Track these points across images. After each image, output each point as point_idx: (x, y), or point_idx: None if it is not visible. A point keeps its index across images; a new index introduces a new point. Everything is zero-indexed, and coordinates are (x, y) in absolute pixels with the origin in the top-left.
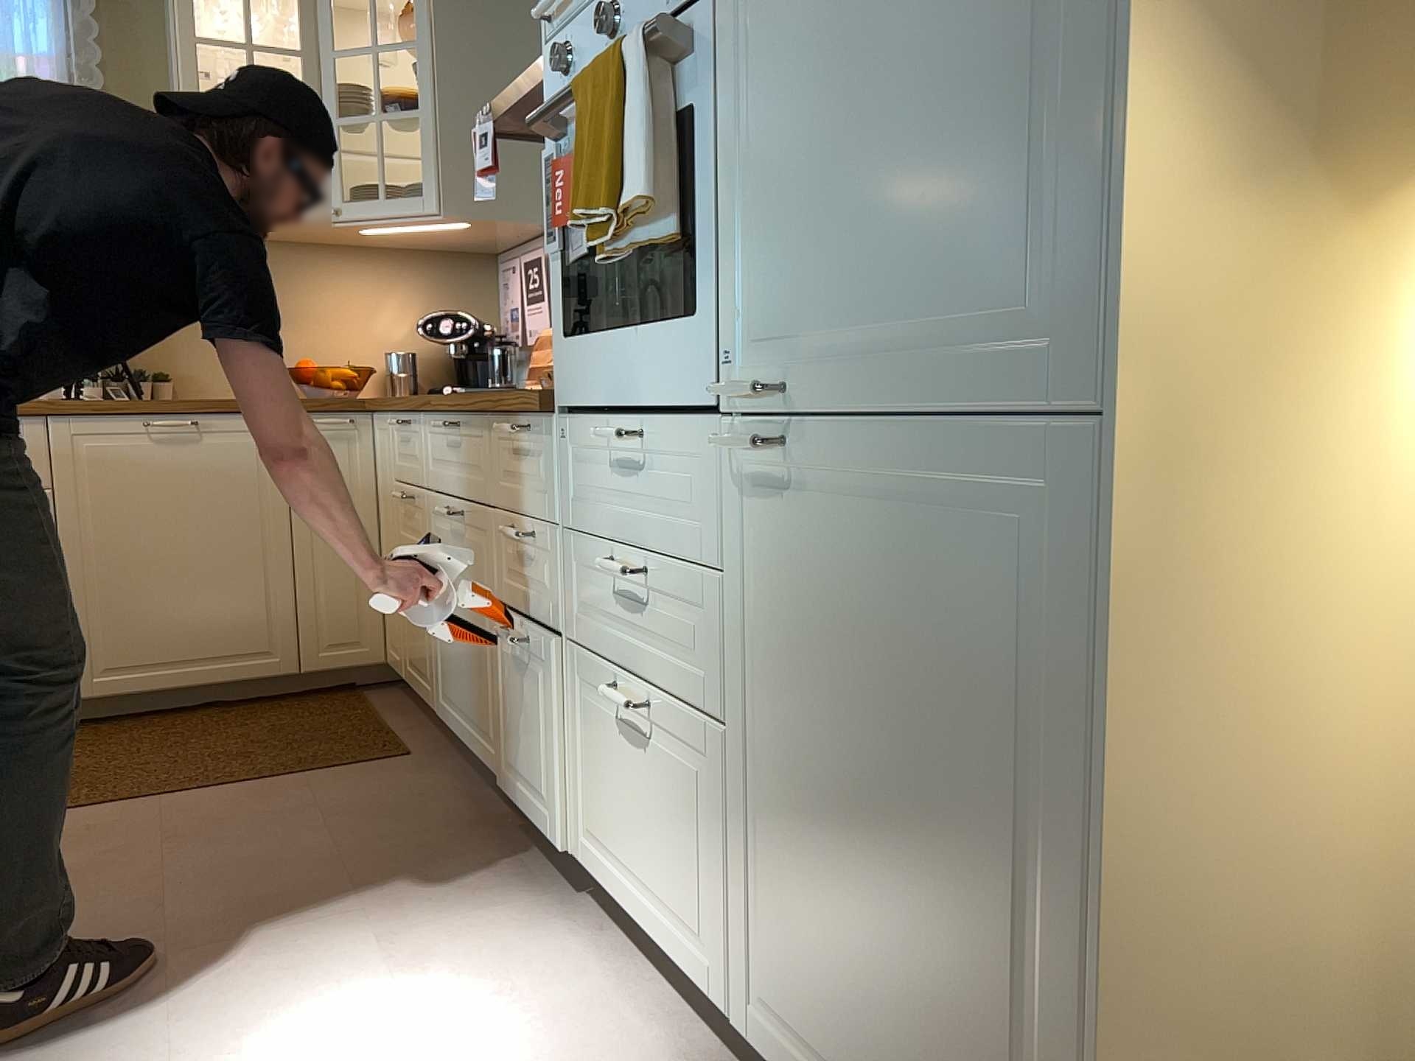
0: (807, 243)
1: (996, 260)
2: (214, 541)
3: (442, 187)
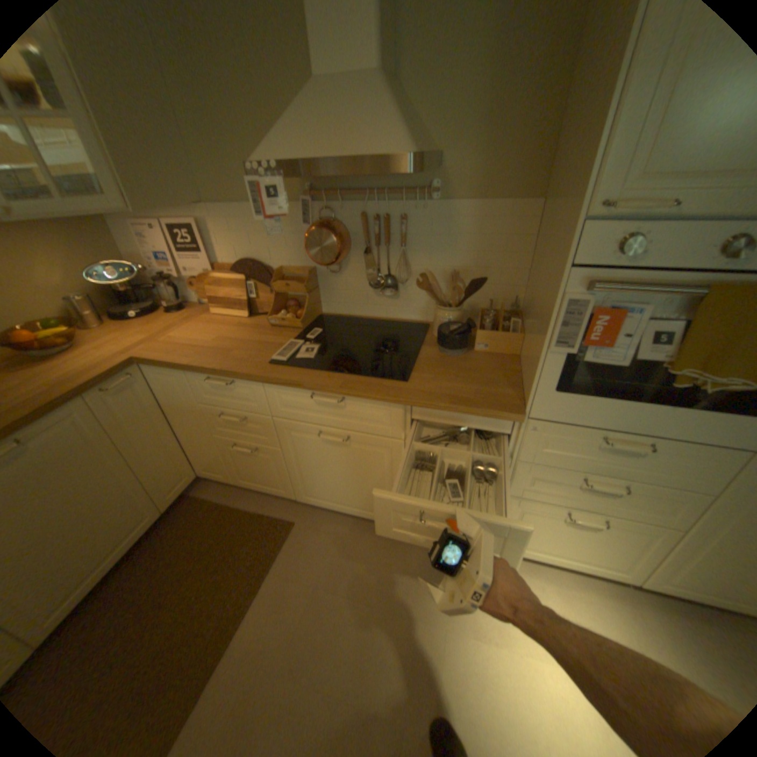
0: None
1: None
2: (78, 497)
3: (119, 187)
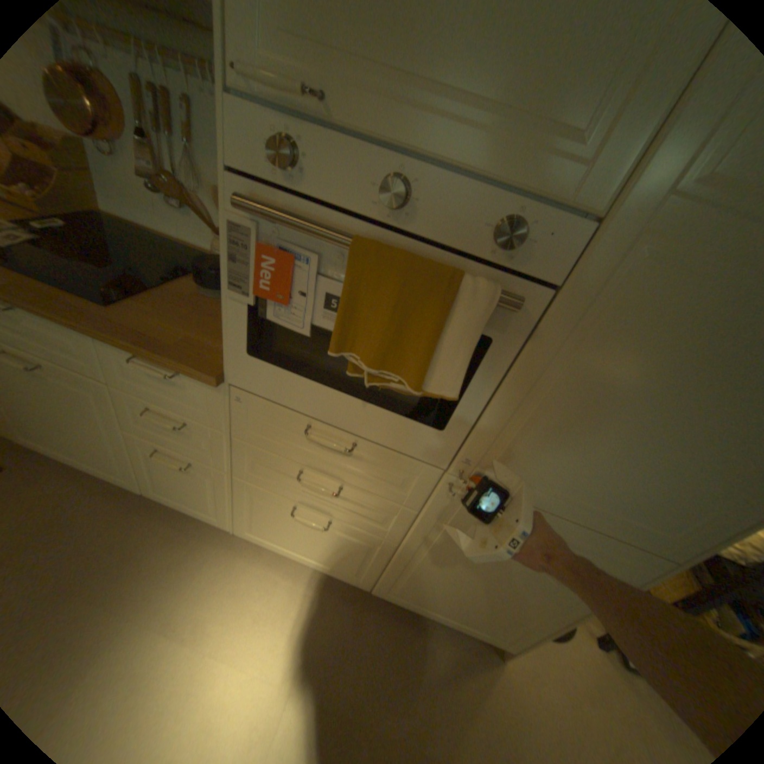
0: (556, 454)
1: (667, 516)
2: None
3: None
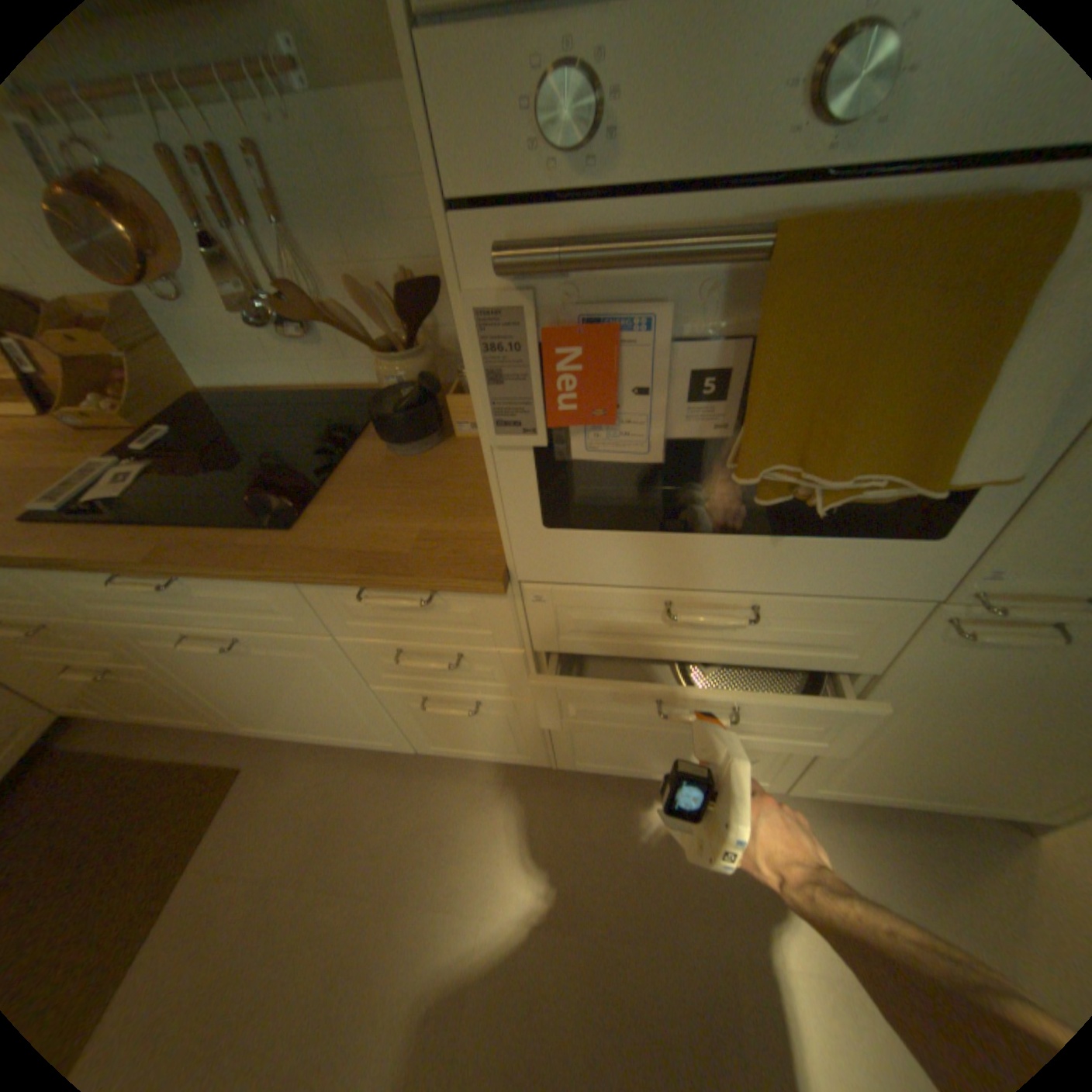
0: None
1: None
2: None
3: None
